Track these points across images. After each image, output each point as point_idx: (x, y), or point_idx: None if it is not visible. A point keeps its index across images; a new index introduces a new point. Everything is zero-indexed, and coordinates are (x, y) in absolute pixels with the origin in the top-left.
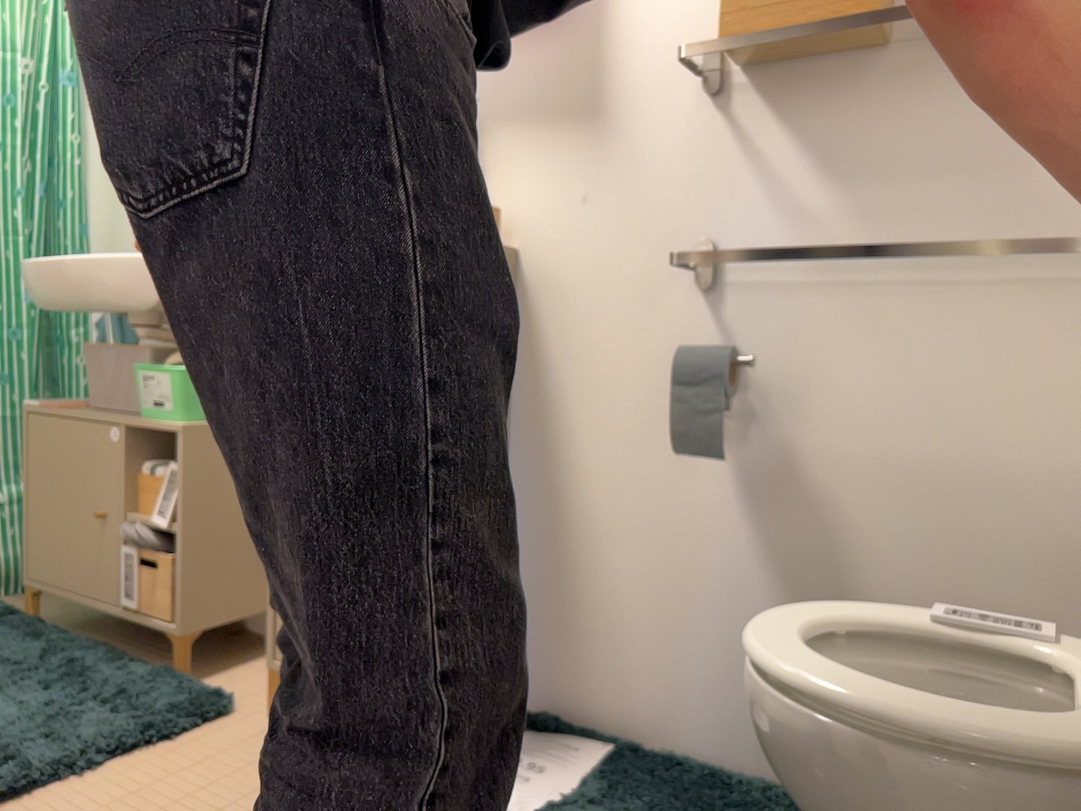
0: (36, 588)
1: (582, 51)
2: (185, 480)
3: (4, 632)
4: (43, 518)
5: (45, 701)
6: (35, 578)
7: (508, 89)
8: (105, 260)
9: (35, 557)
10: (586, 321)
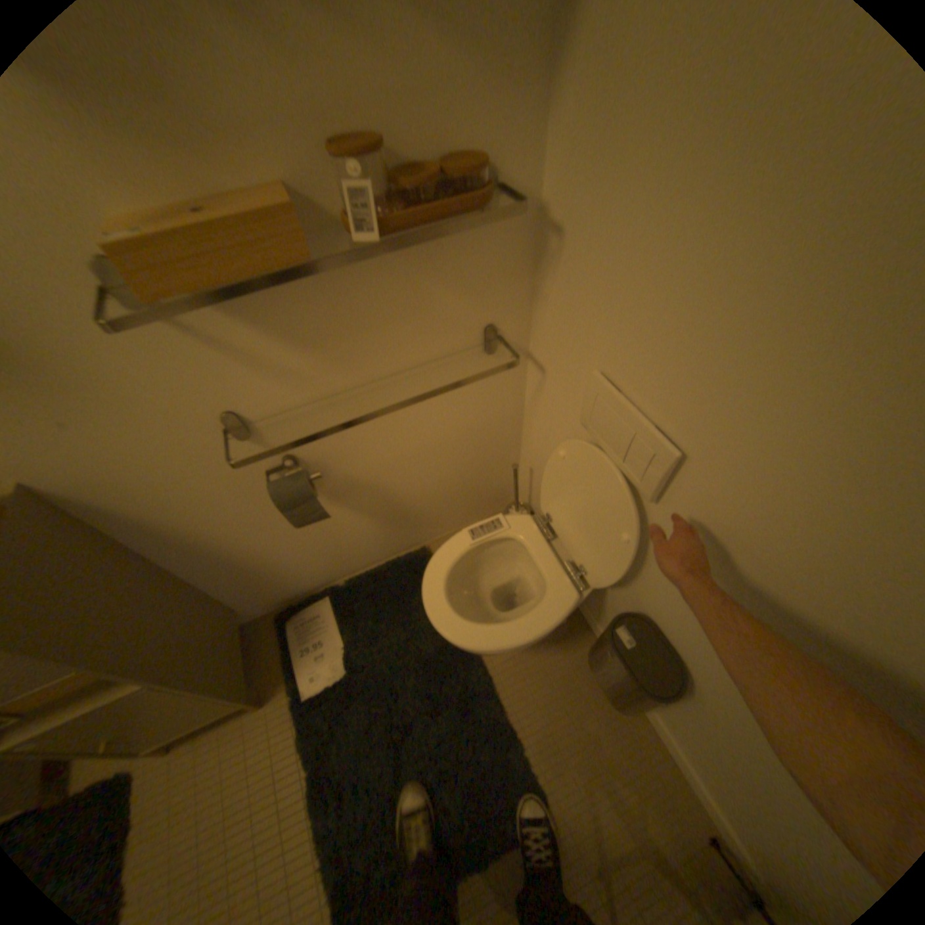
0: None
1: None
2: None
3: None
4: None
5: None
6: None
7: None
8: None
9: None
10: (156, 488)
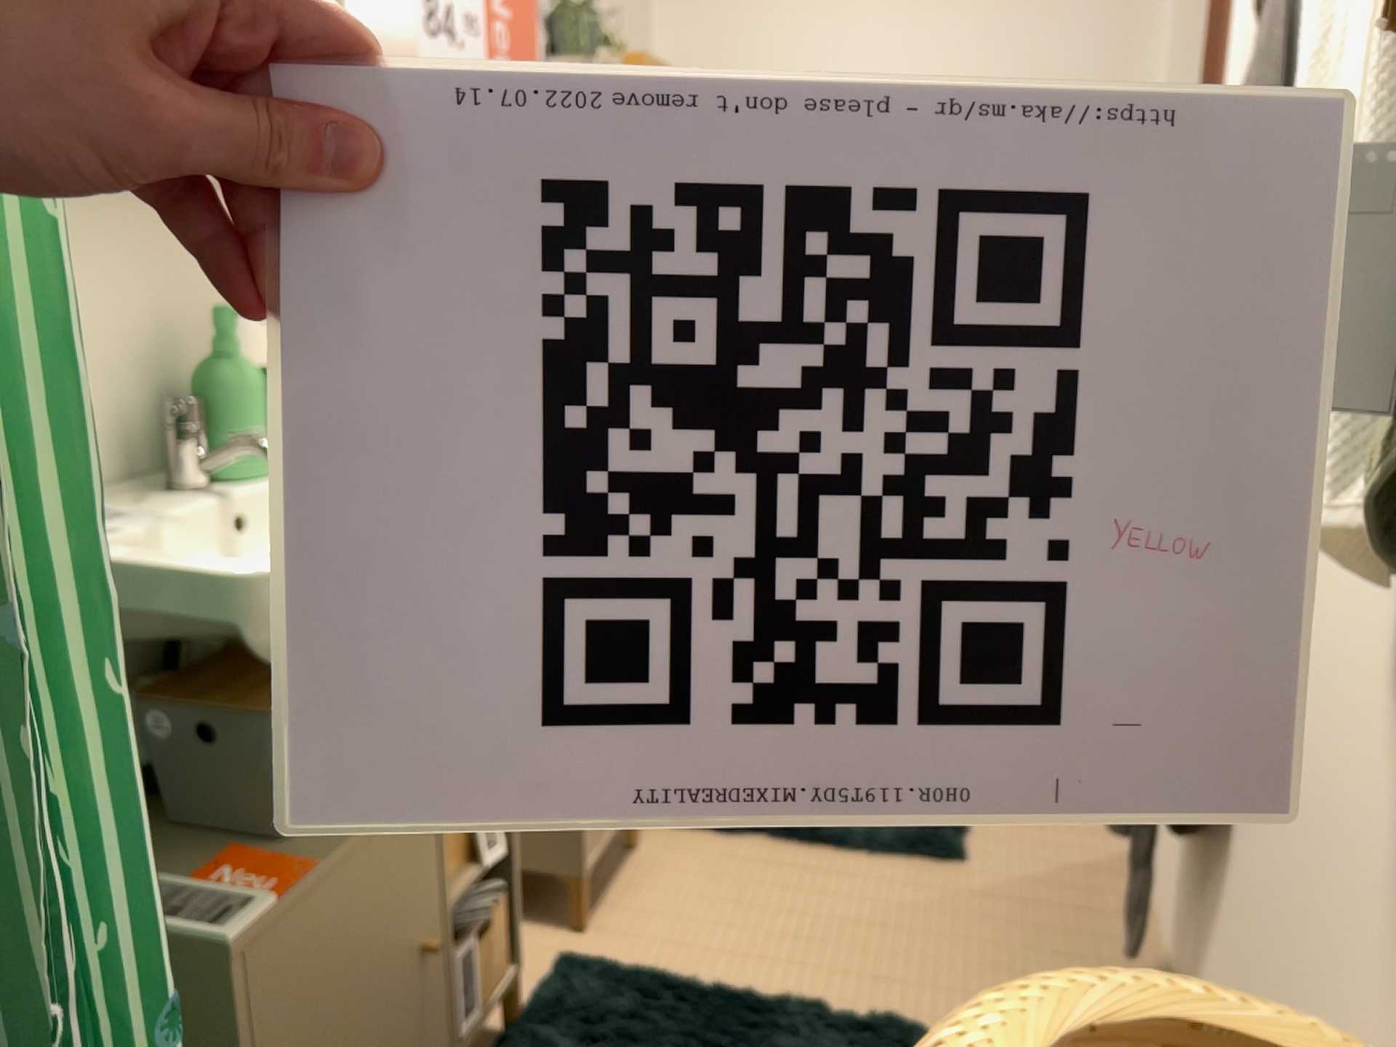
0: None
1: None
2: None
3: None
4: None
5: None
6: None
7: None
8: None
9: None
10: None
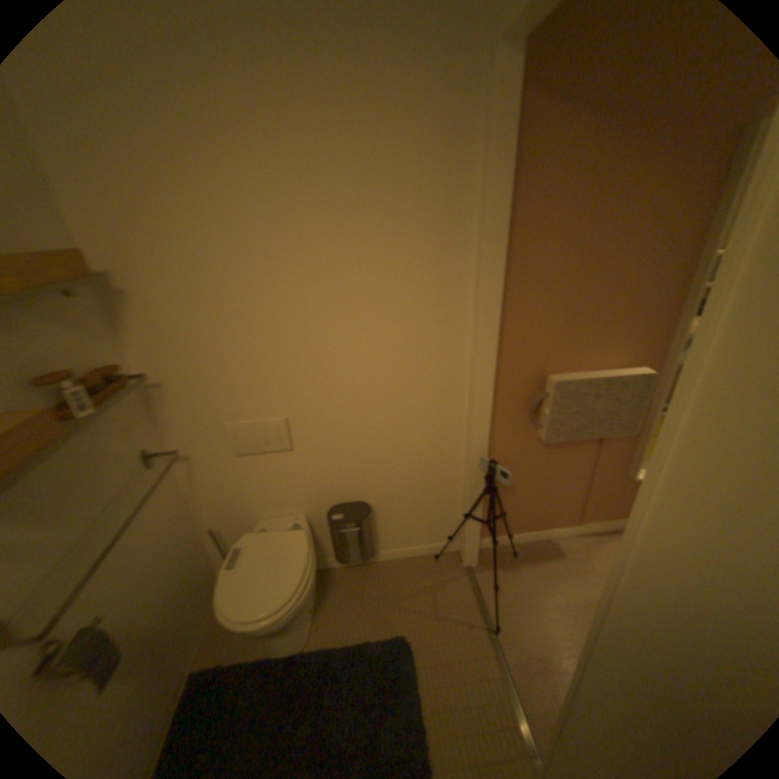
0: None
1: None
2: None
3: None
4: None
5: None
6: None
7: None
8: None
9: None
10: None
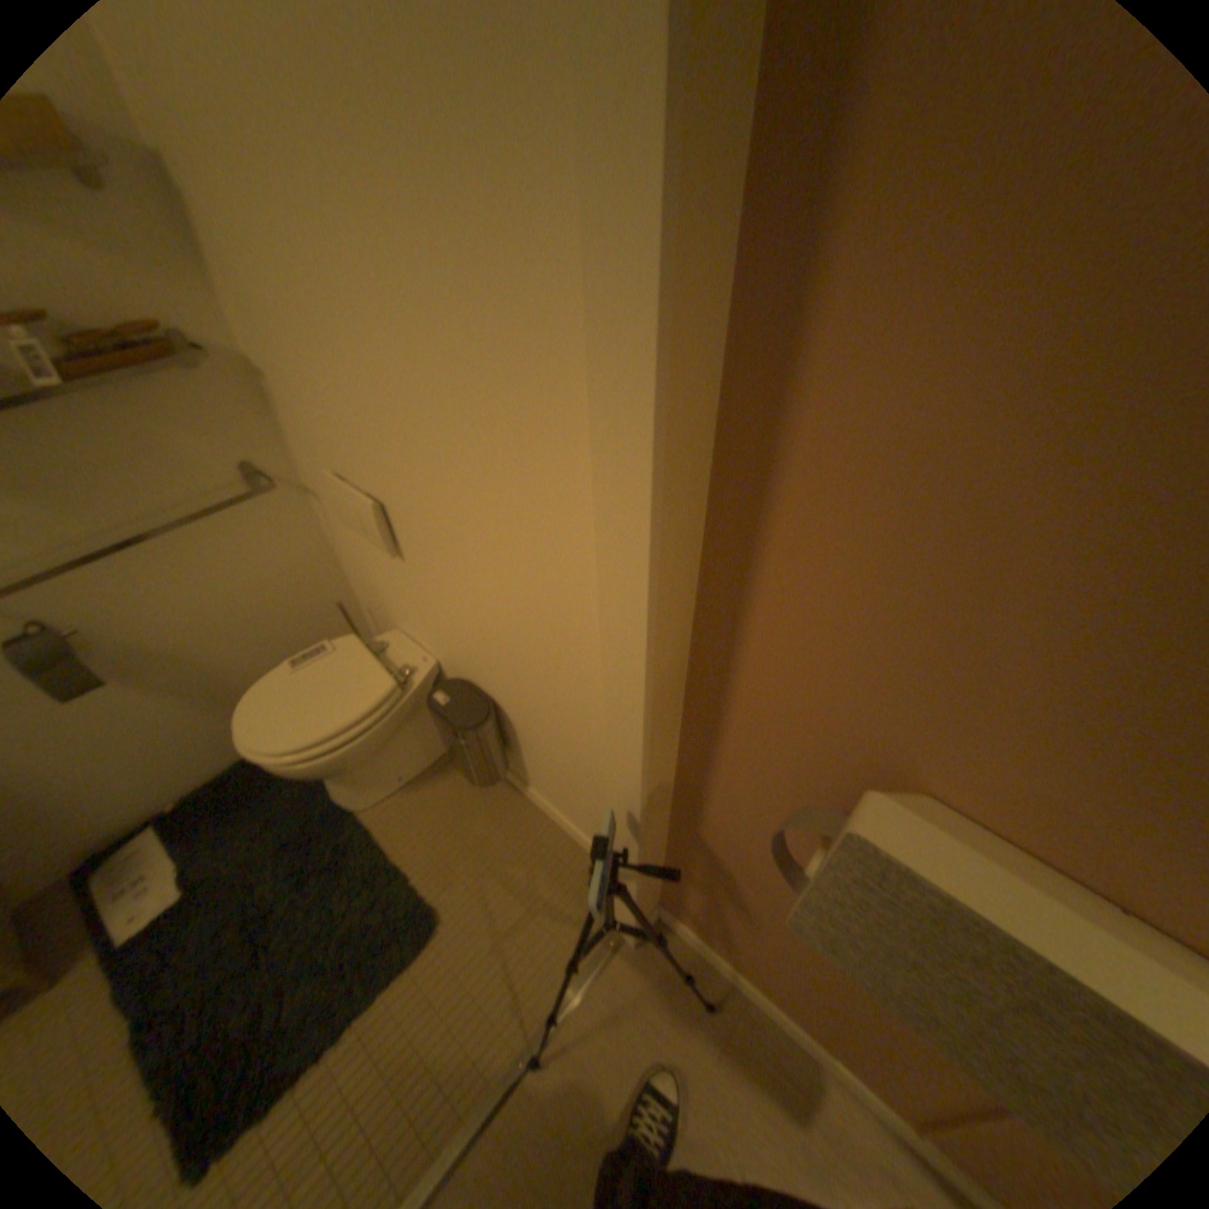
0: None
1: None
2: None
3: None
4: None
5: None
6: None
7: None
8: None
9: None
10: None
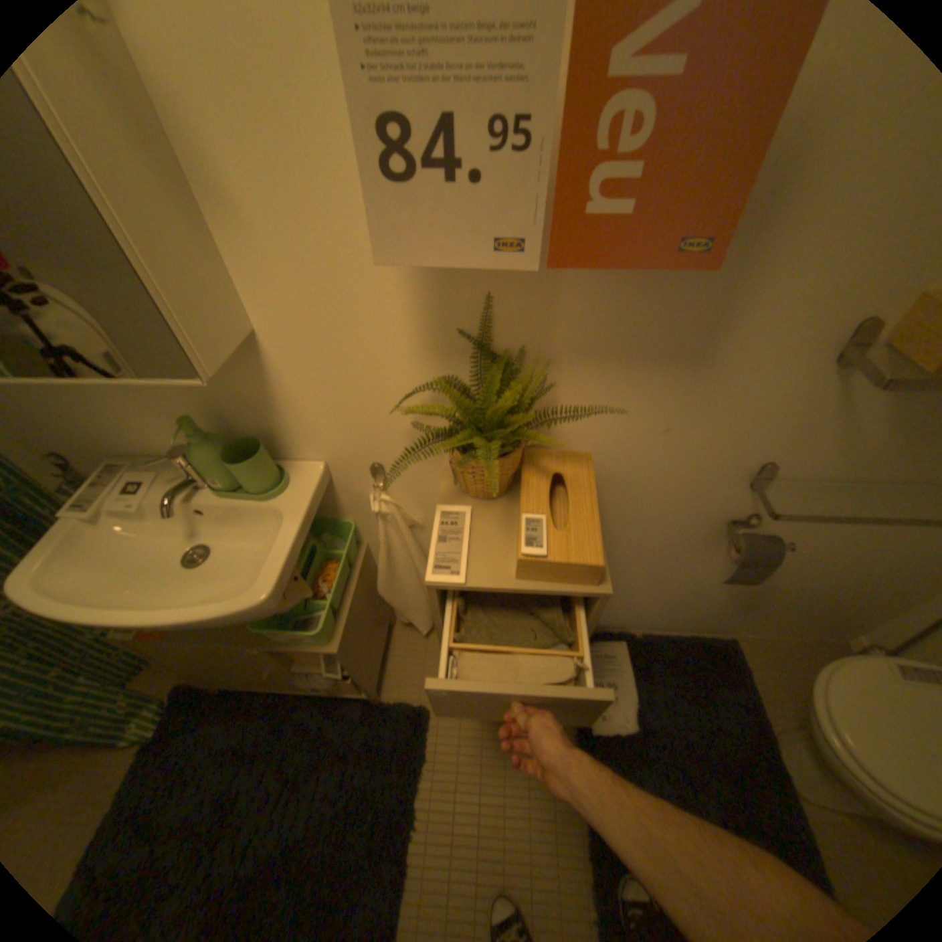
0: (214, 689)
1: (711, 295)
2: (349, 664)
3: (217, 722)
4: (195, 674)
5: (332, 785)
6: (209, 688)
7: (599, 325)
8: (190, 622)
9: (202, 683)
10: (645, 499)
